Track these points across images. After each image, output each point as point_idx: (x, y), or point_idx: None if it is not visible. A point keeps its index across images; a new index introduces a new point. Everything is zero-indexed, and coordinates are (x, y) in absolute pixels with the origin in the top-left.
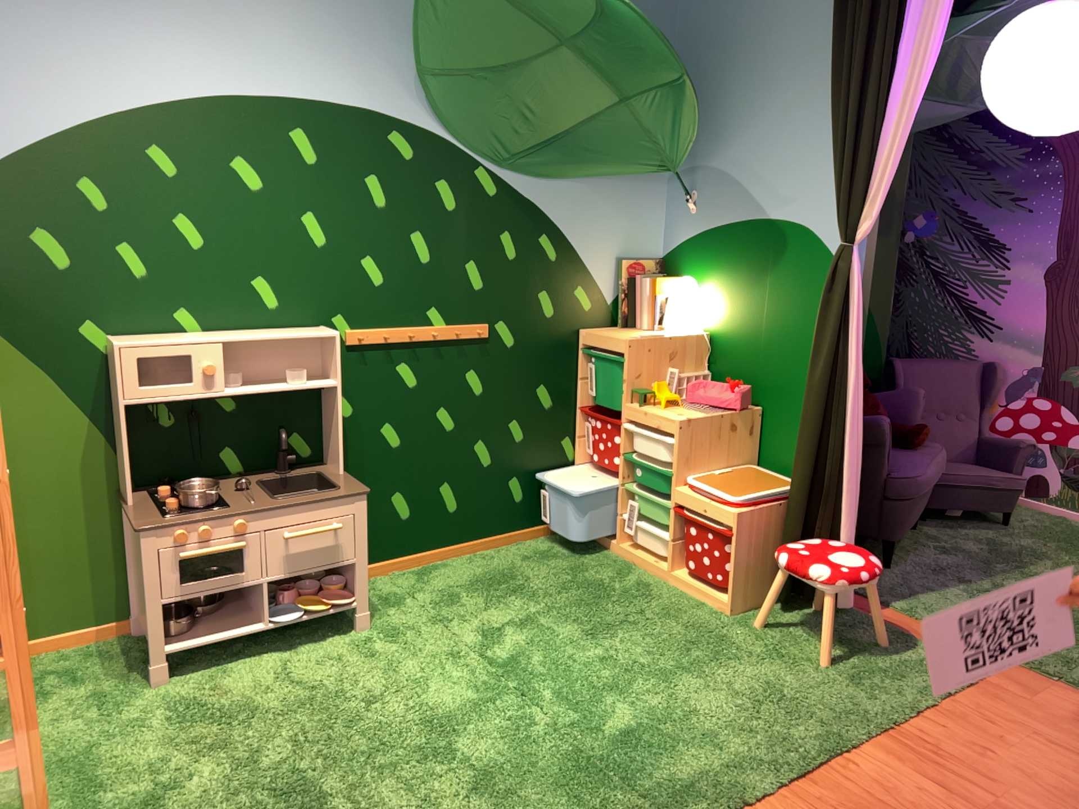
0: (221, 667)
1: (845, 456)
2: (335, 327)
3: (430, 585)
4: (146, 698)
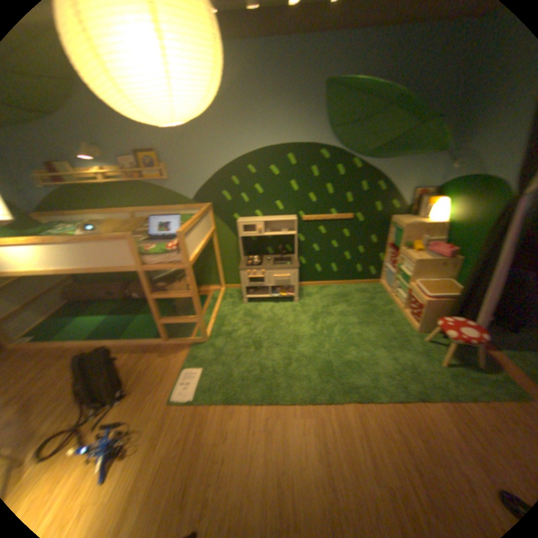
0: (258, 303)
1: (488, 291)
2: (298, 215)
3: (321, 292)
4: (240, 307)
